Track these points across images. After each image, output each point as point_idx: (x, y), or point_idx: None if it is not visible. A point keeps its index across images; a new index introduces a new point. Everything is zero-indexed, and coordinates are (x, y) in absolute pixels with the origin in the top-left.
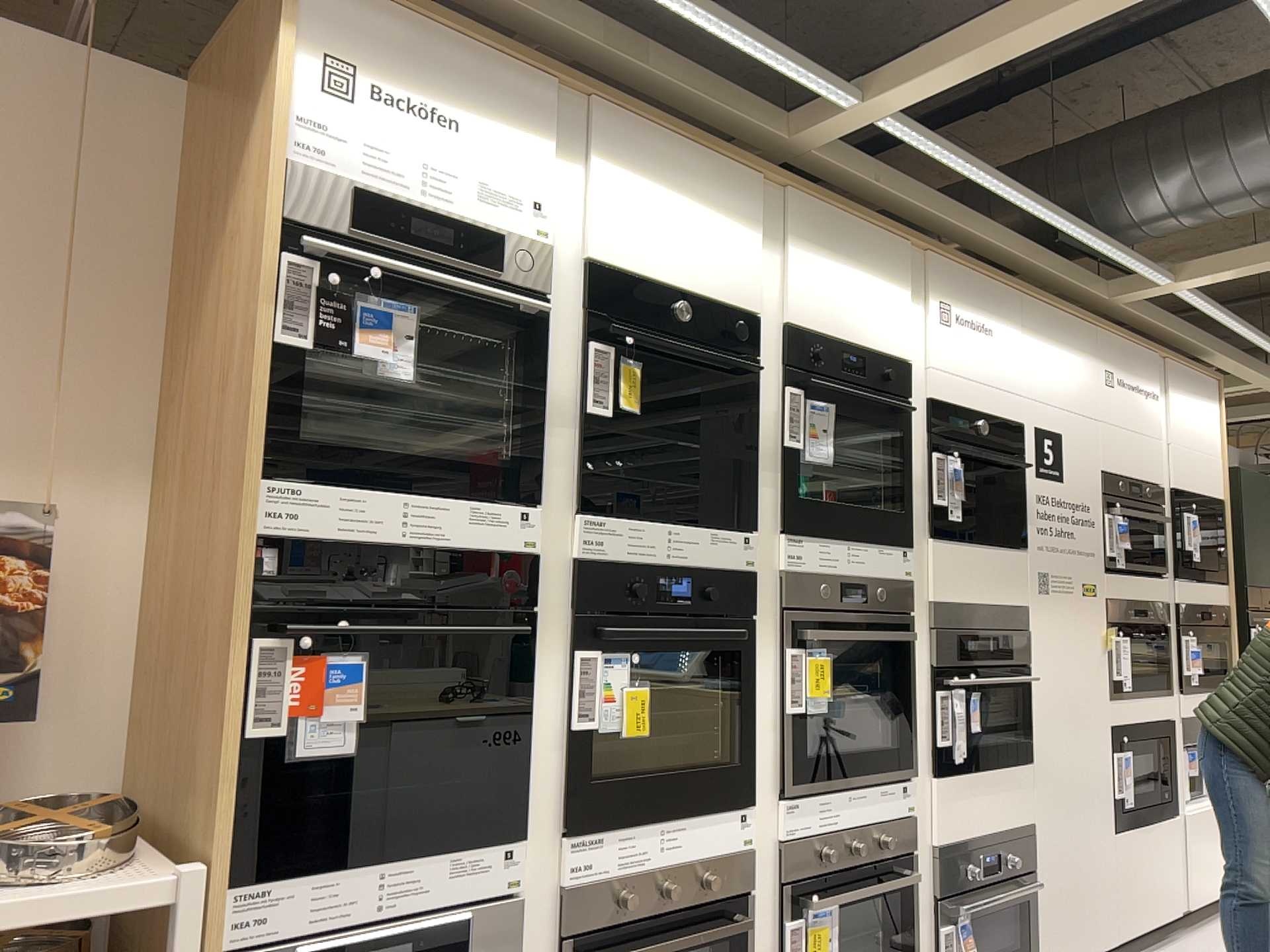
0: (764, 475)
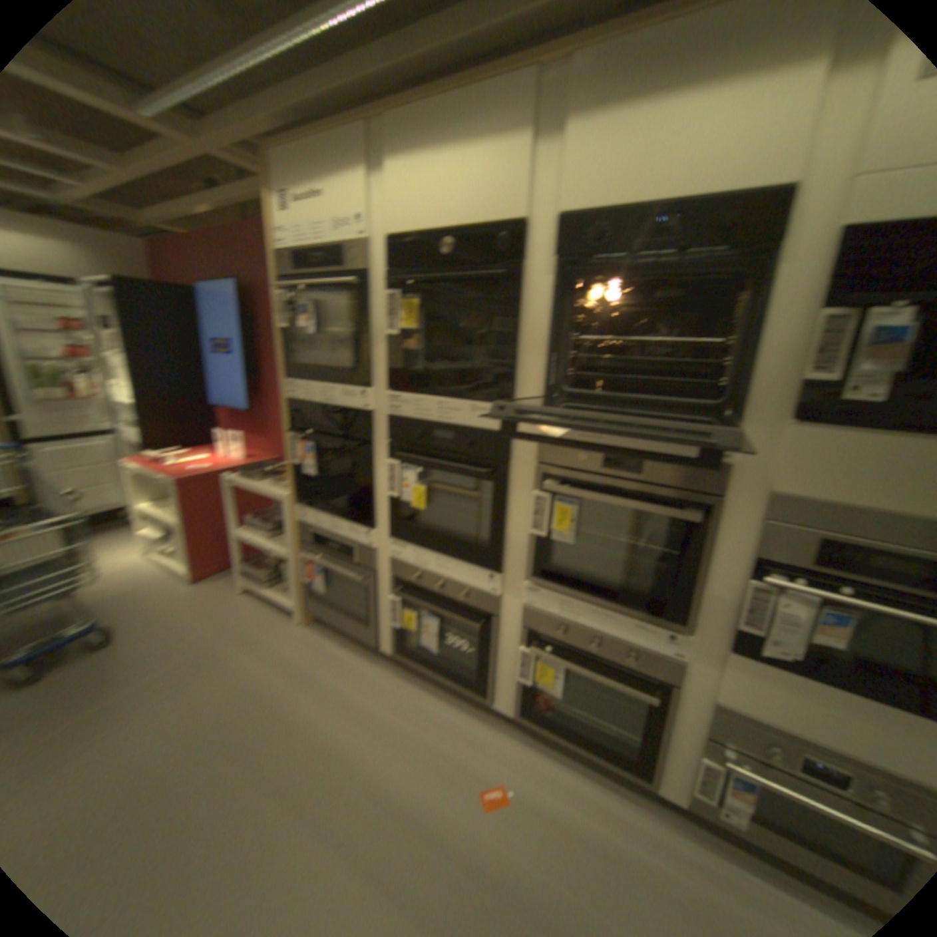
0: (531, 362)
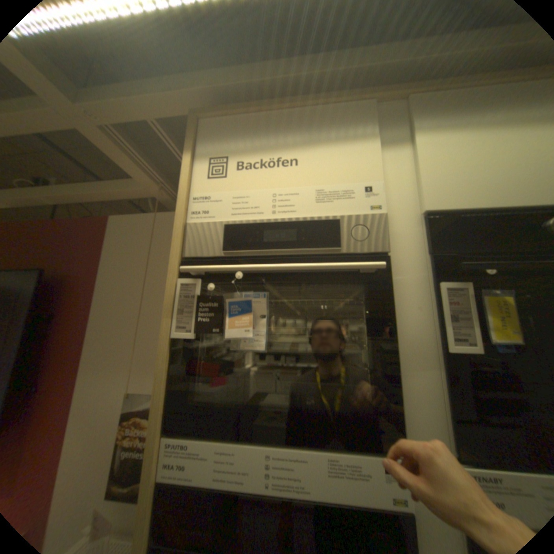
0: None
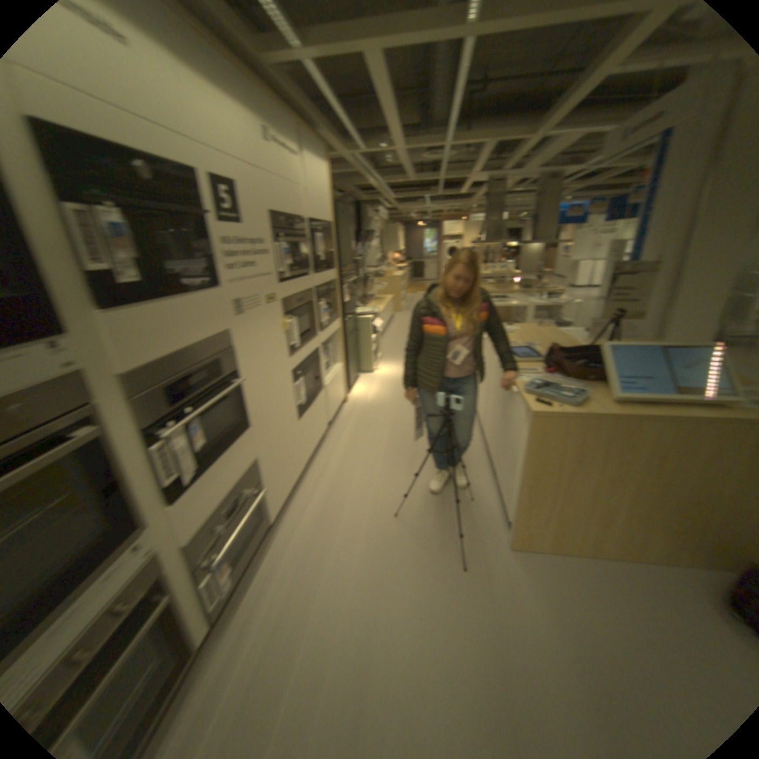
0: None
